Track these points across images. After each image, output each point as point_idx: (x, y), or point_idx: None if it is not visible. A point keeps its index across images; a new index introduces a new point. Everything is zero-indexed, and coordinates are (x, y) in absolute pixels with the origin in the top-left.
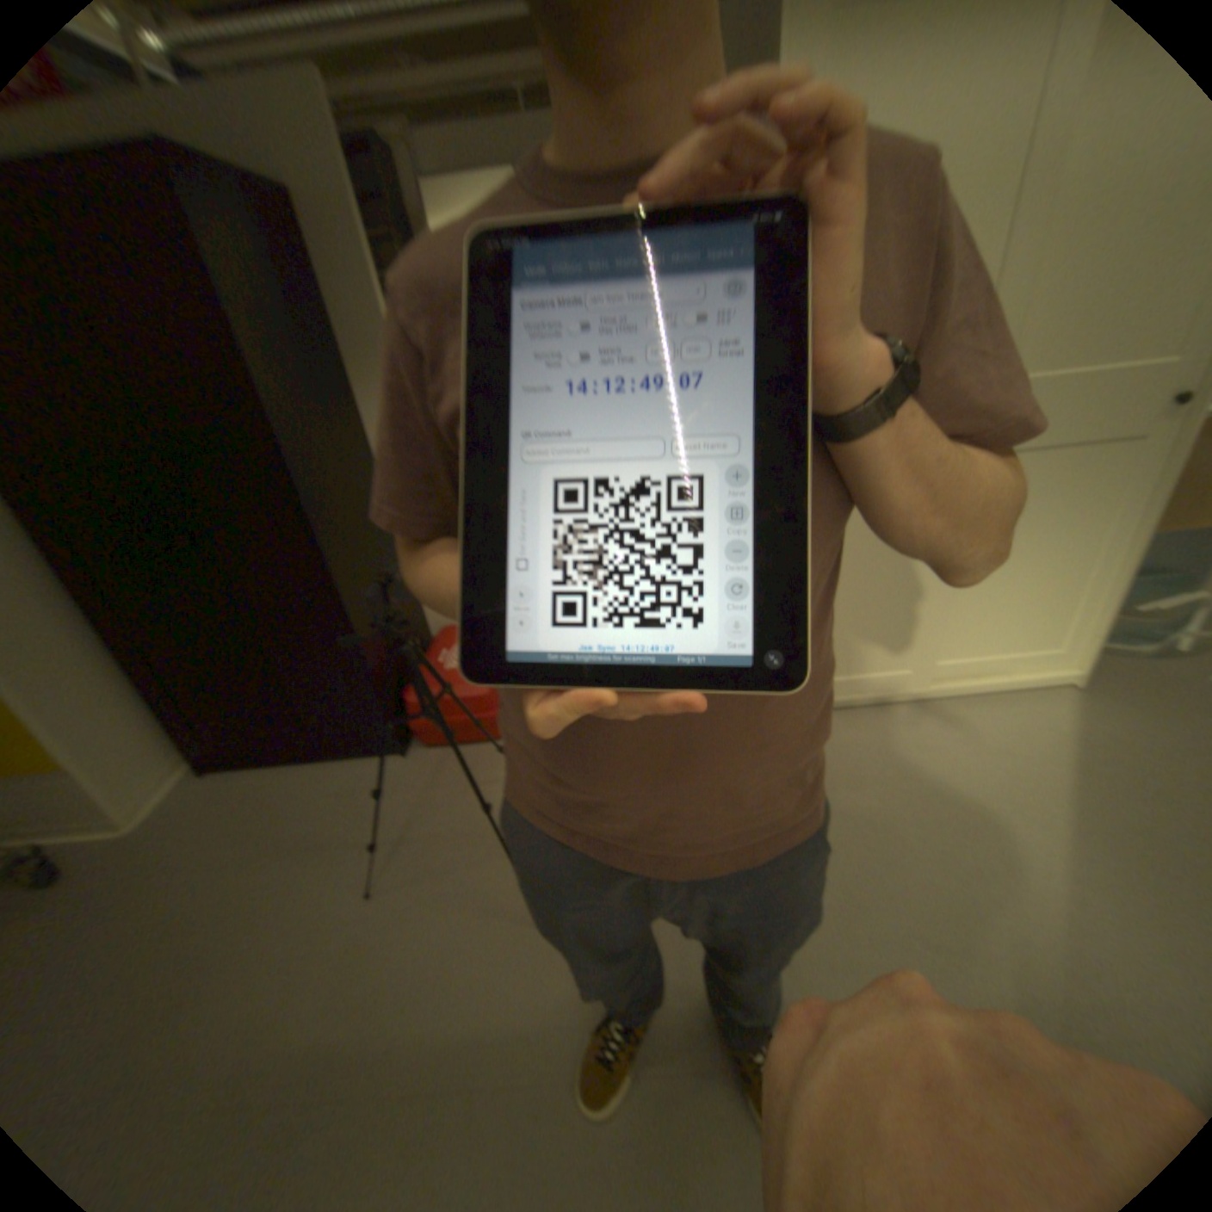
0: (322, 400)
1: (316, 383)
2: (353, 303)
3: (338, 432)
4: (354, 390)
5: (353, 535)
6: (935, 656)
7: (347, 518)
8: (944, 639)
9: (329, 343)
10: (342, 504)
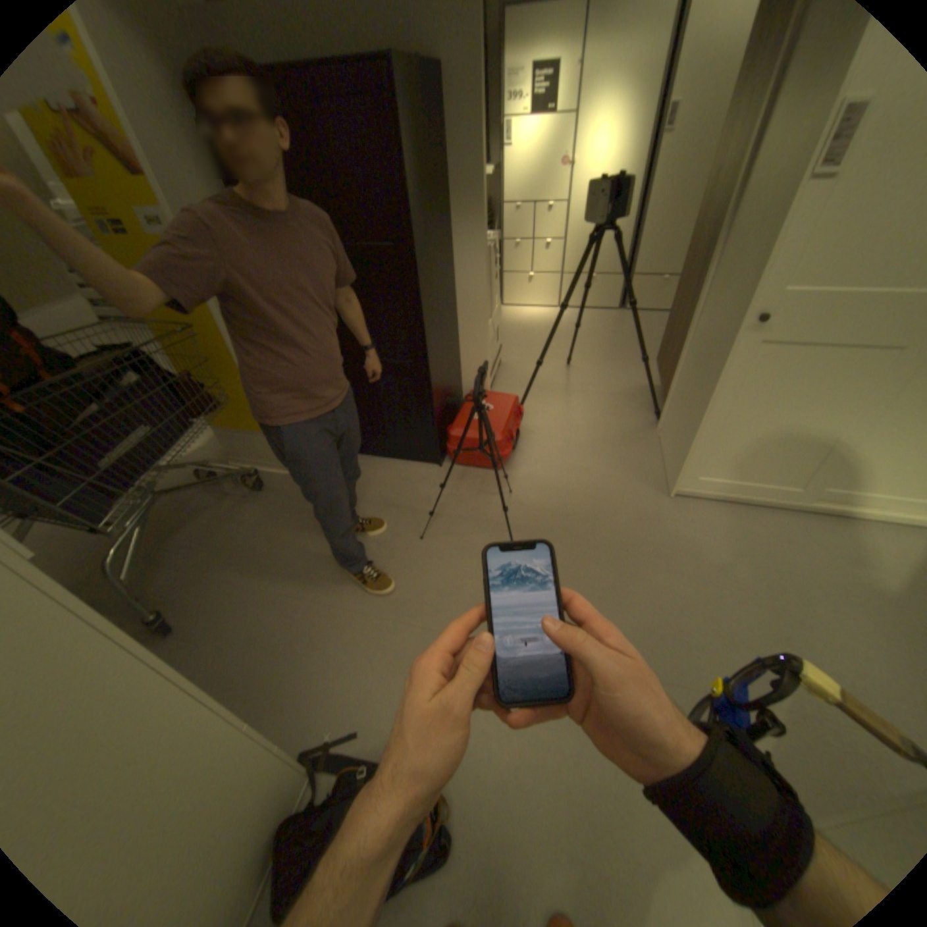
0: (439, 231)
1: (438, 219)
2: (469, 158)
3: (442, 253)
4: (454, 221)
5: (440, 326)
6: (826, 487)
7: (439, 314)
8: (838, 476)
9: (446, 186)
10: (438, 305)
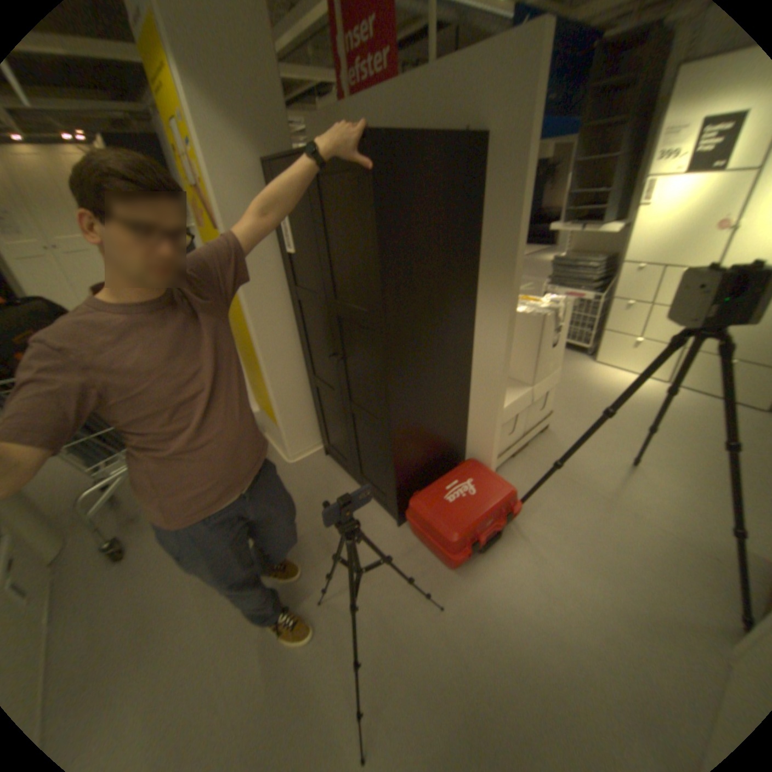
0: (446, 300)
1: (446, 288)
2: (504, 228)
3: (449, 321)
4: (481, 289)
5: (426, 392)
6: None
7: (426, 381)
8: None
9: (476, 254)
10: (426, 372)
